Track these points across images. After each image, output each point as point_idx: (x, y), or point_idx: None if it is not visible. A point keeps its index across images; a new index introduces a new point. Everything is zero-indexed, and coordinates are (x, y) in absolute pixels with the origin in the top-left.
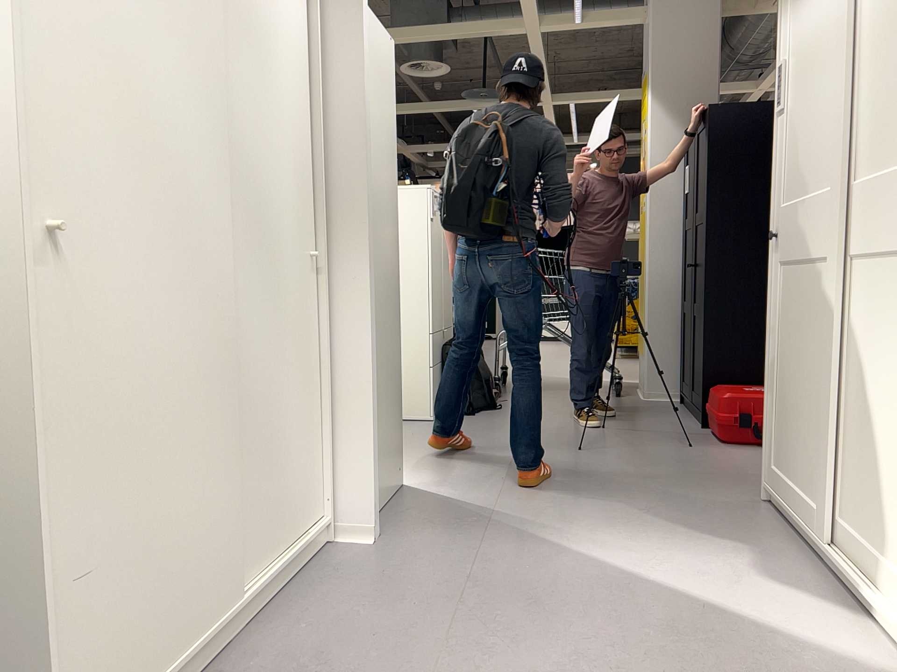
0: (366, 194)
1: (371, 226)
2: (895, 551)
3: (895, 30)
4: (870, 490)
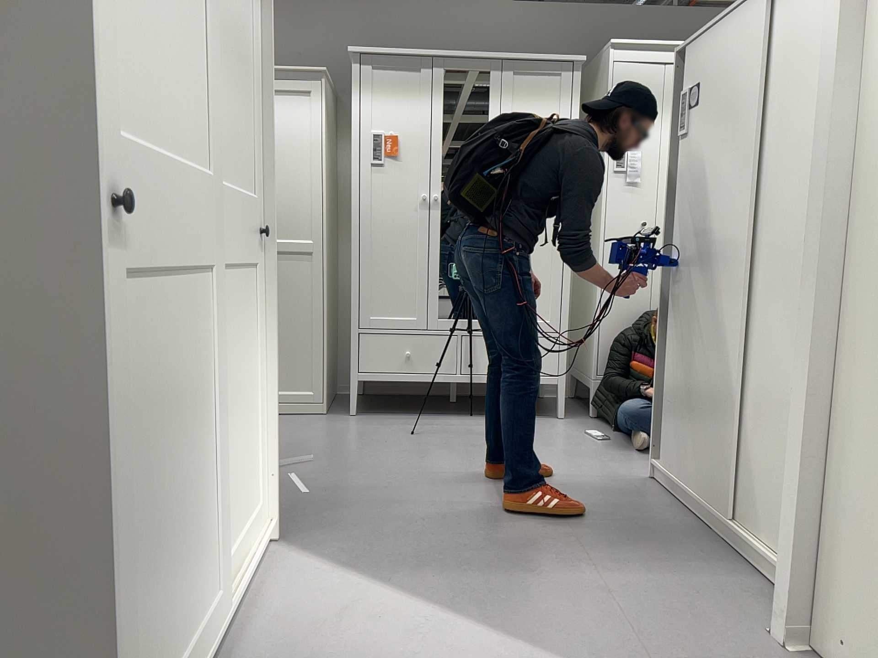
0: (819, 187)
1: (818, 231)
2: (250, 505)
3: (229, 59)
4: (236, 490)
